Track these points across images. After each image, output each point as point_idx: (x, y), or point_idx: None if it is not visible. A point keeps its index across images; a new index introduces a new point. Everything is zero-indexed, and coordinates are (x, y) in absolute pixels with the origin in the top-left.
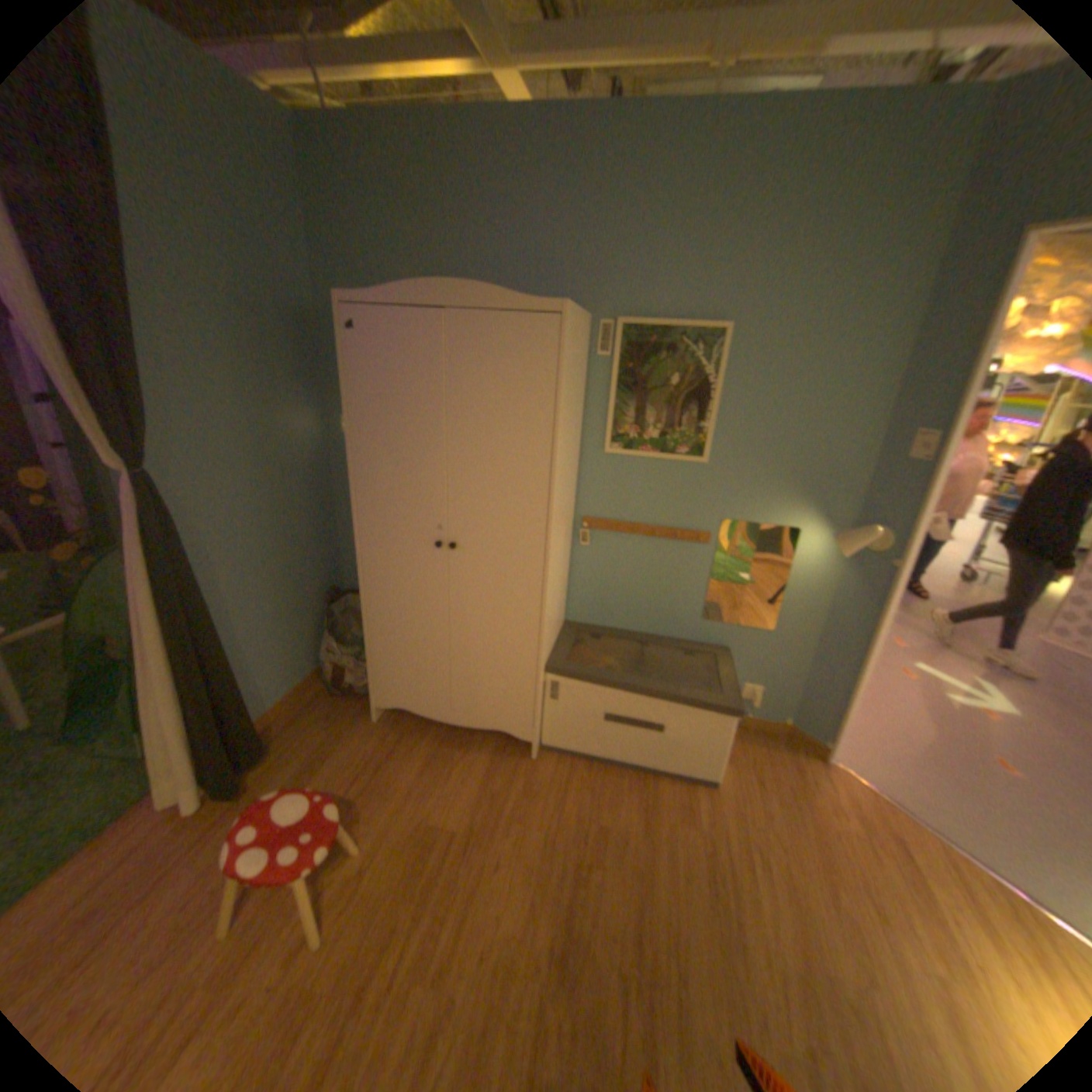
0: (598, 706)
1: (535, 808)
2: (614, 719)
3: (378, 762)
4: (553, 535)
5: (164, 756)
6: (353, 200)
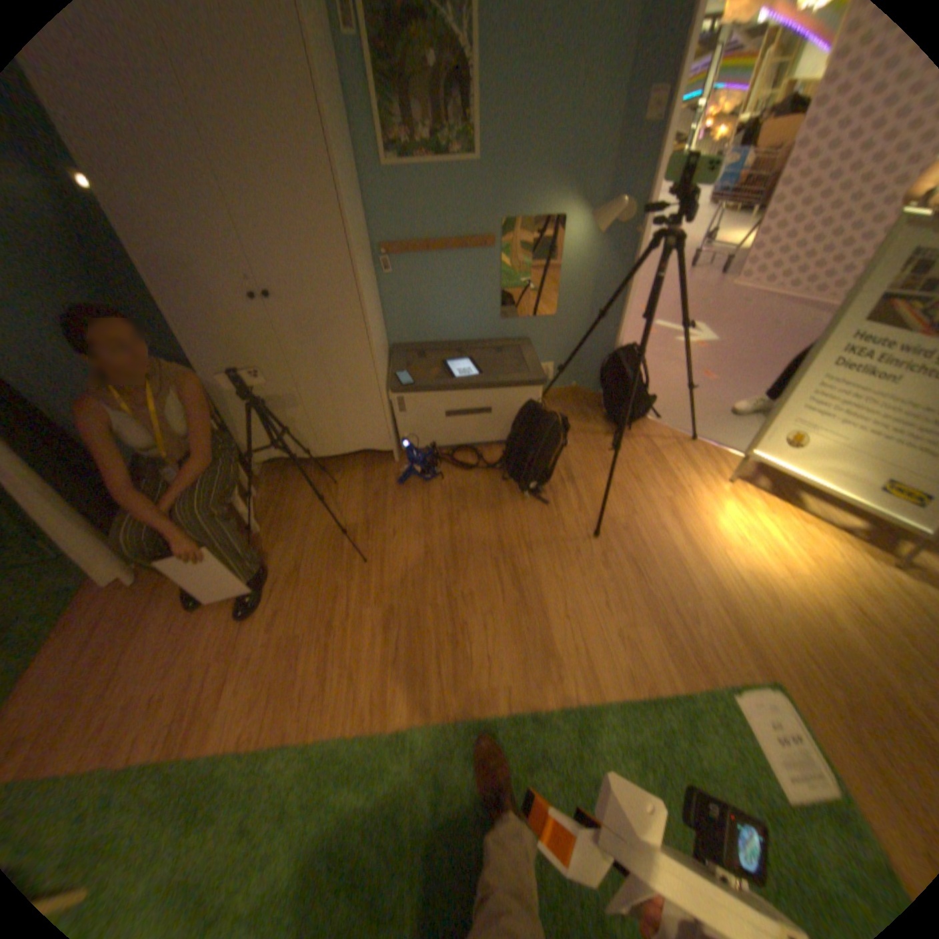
0: (435, 407)
1: (407, 490)
2: (449, 413)
3: (273, 499)
4: (357, 261)
5: (81, 543)
6: None
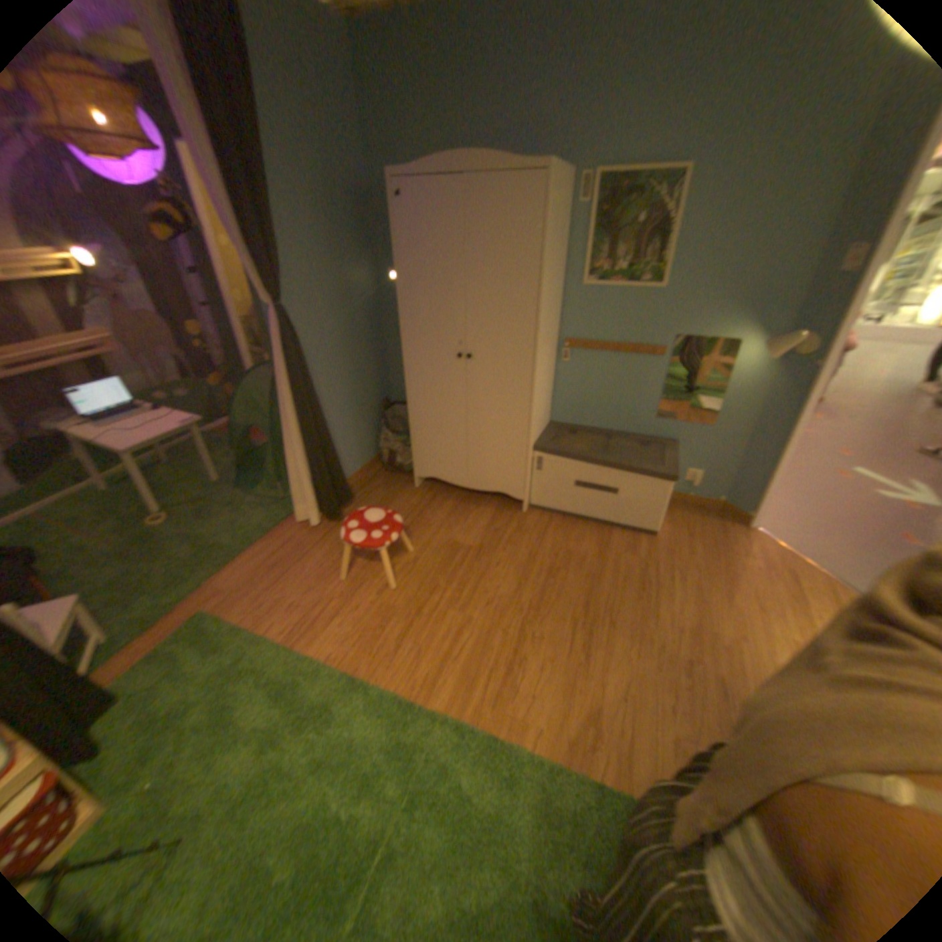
0: (570, 474)
1: (523, 537)
2: (581, 483)
3: (421, 507)
4: (539, 345)
5: (301, 486)
6: (392, 89)
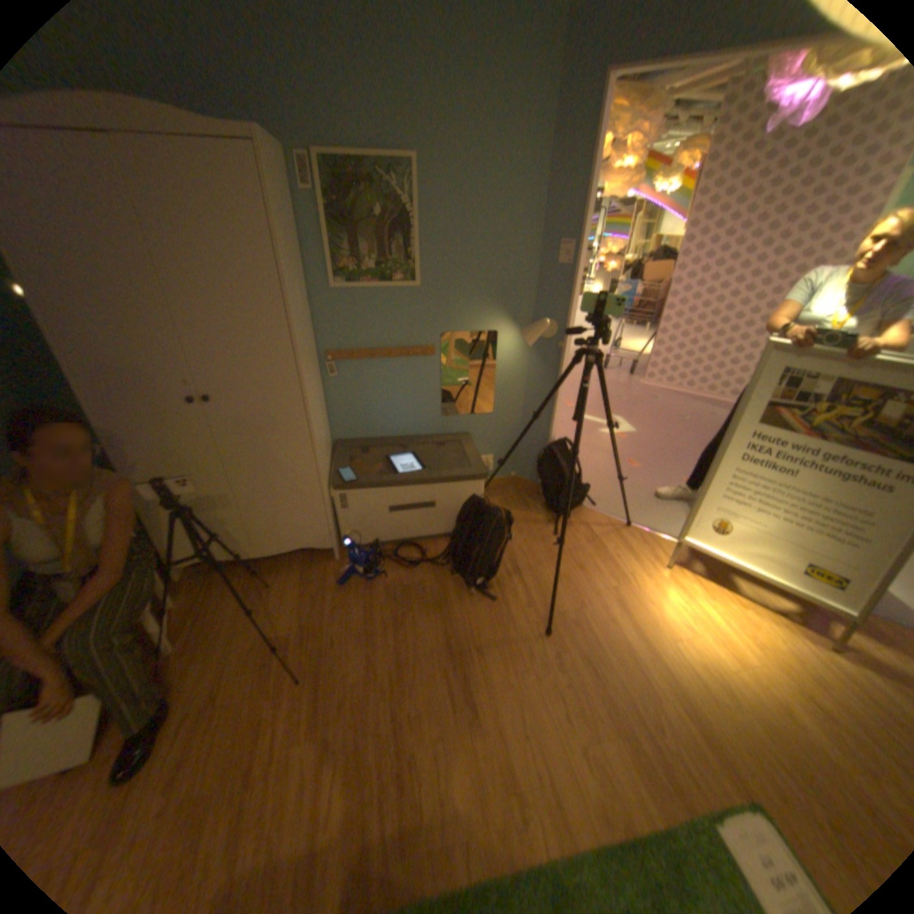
0: (378, 503)
1: (348, 592)
2: (393, 508)
3: (194, 611)
4: (304, 370)
5: None
6: None
